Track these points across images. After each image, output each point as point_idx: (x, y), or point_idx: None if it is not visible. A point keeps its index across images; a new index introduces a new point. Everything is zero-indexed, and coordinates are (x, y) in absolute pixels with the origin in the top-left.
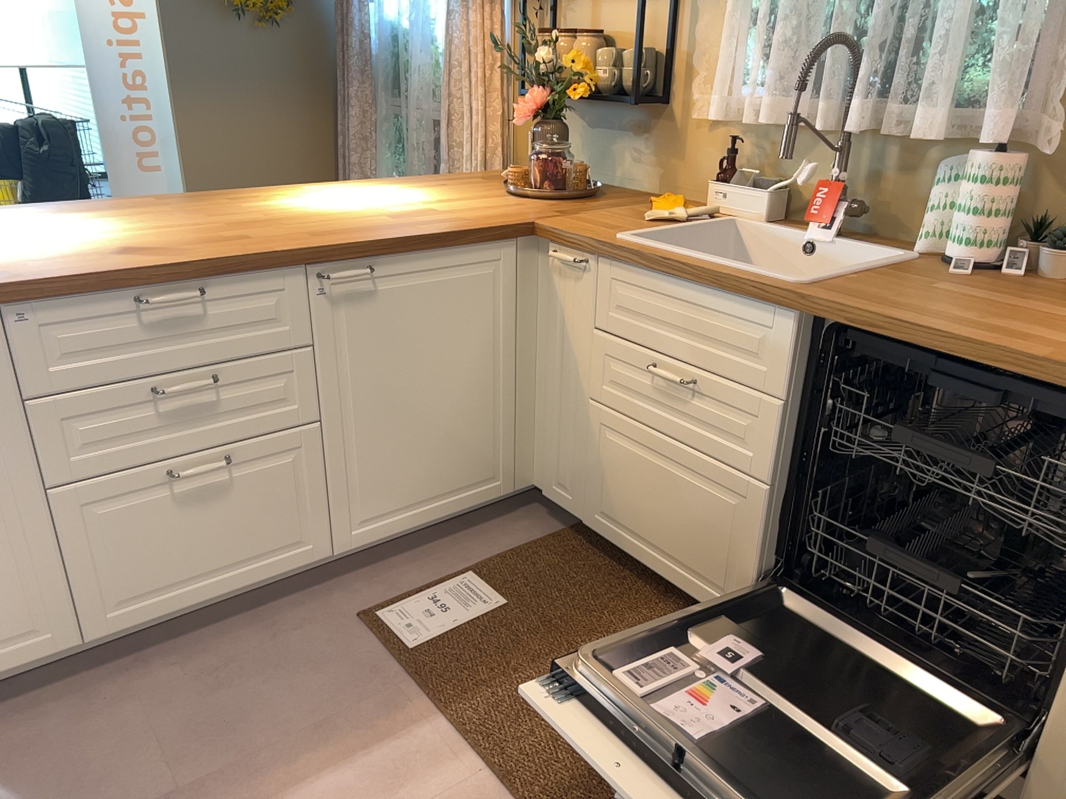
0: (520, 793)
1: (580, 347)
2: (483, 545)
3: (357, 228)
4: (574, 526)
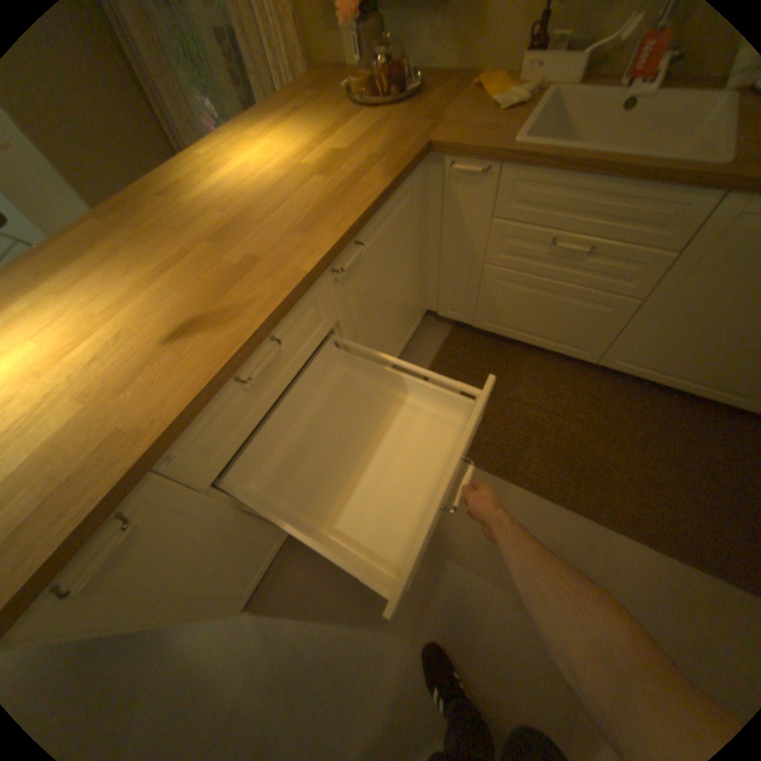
0: (549, 496)
1: (475, 232)
2: (420, 355)
3: (319, 205)
4: (456, 324)
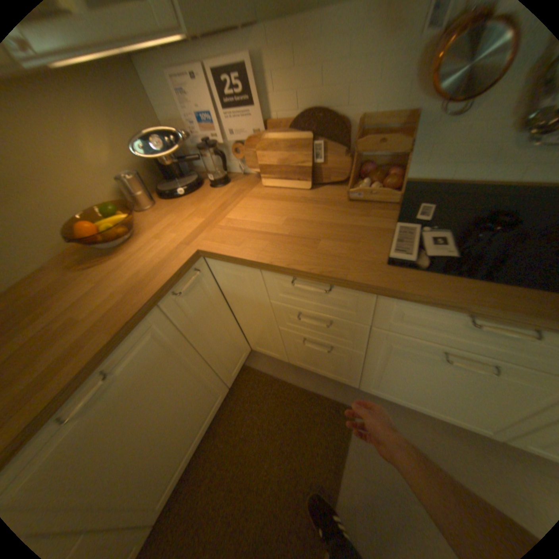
0: None
1: None
2: None
3: None
4: None
